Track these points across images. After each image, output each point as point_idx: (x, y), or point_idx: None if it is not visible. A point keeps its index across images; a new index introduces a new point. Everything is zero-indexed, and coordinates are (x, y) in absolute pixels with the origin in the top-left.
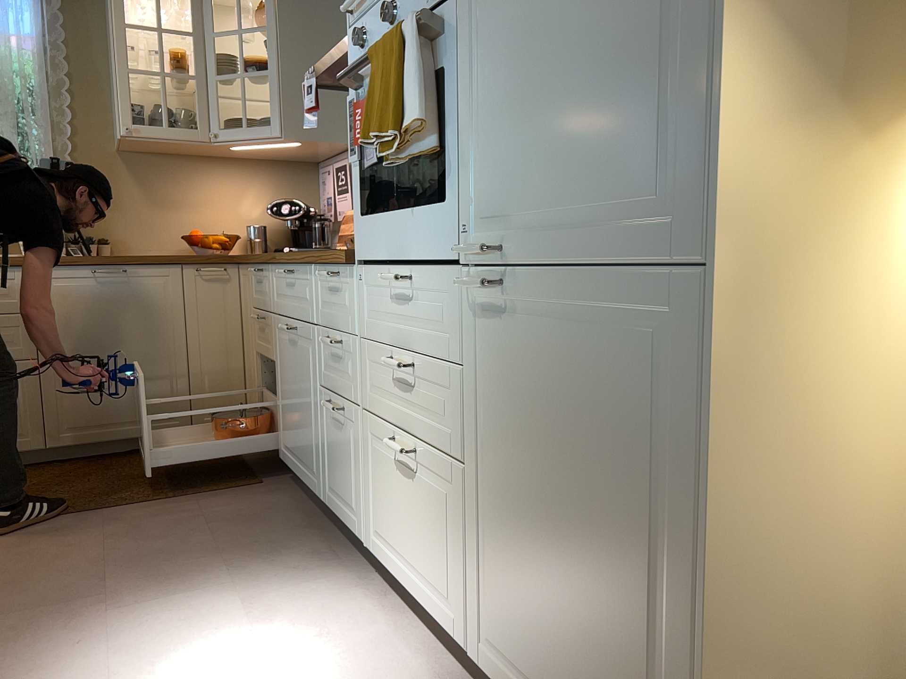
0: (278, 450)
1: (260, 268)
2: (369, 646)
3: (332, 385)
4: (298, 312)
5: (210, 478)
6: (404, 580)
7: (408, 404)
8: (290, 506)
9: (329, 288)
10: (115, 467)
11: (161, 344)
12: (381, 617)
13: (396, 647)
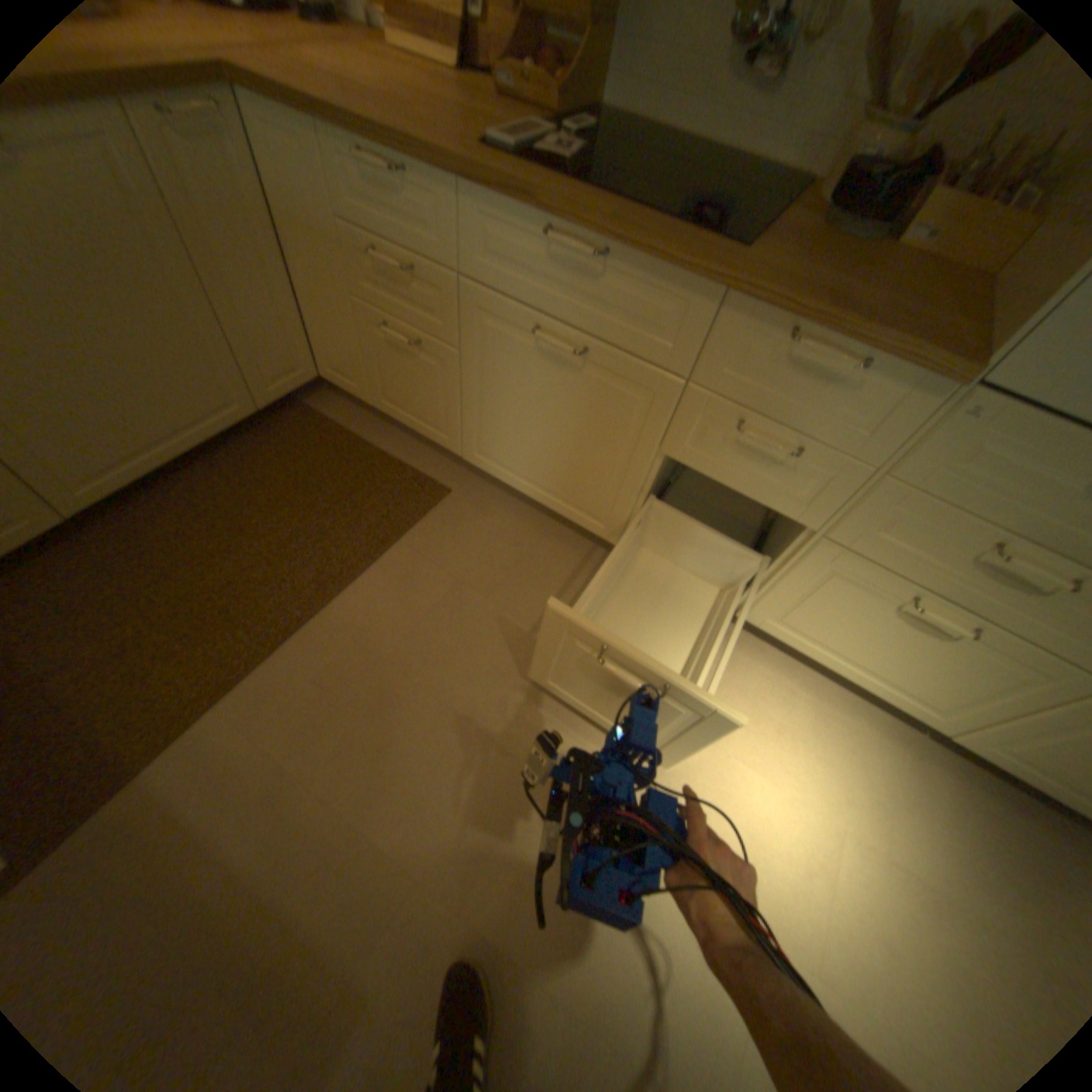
0: (456, 449)
1: (390, 159)
2: (805, 713)
3: (720, 472)
4: (604, 327)
5: (375, 496)
6: (831, 662)
7: (999, 589)
8: (526, 525)
9: (801, 361)
10: (200, 504)
11: (159, 296)
12: (775, 670)
13: (821, 704)
